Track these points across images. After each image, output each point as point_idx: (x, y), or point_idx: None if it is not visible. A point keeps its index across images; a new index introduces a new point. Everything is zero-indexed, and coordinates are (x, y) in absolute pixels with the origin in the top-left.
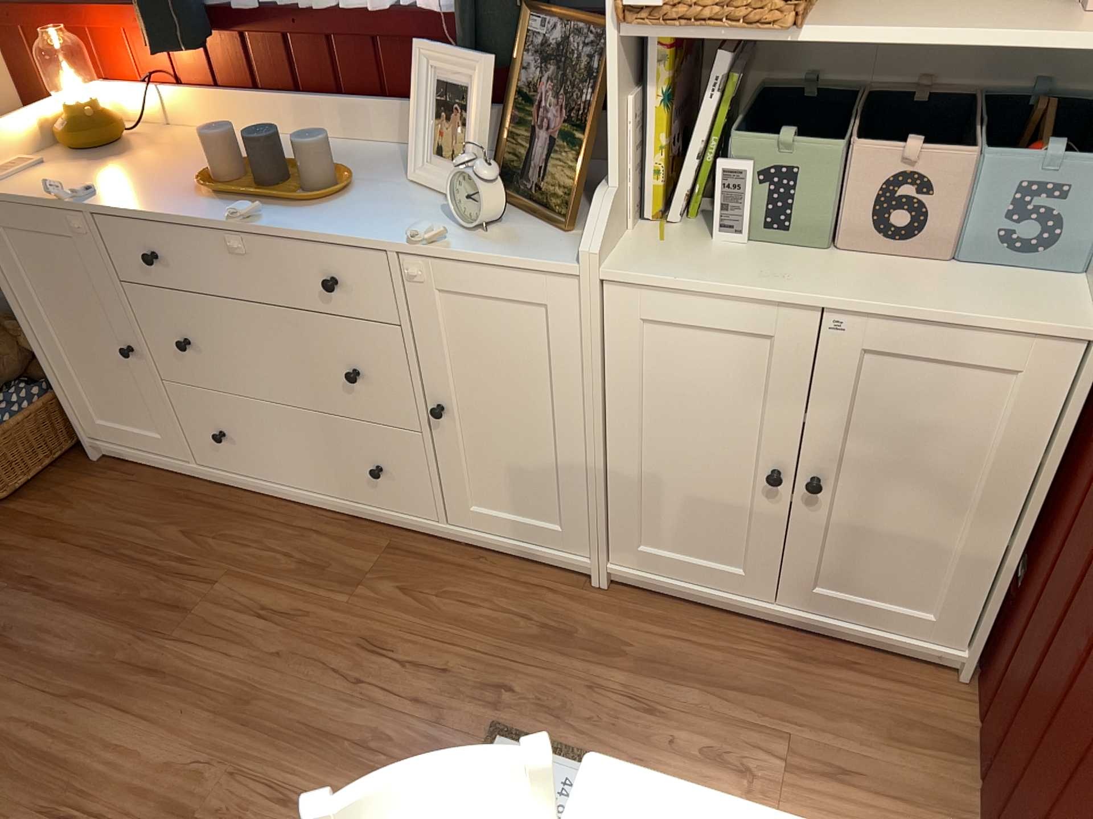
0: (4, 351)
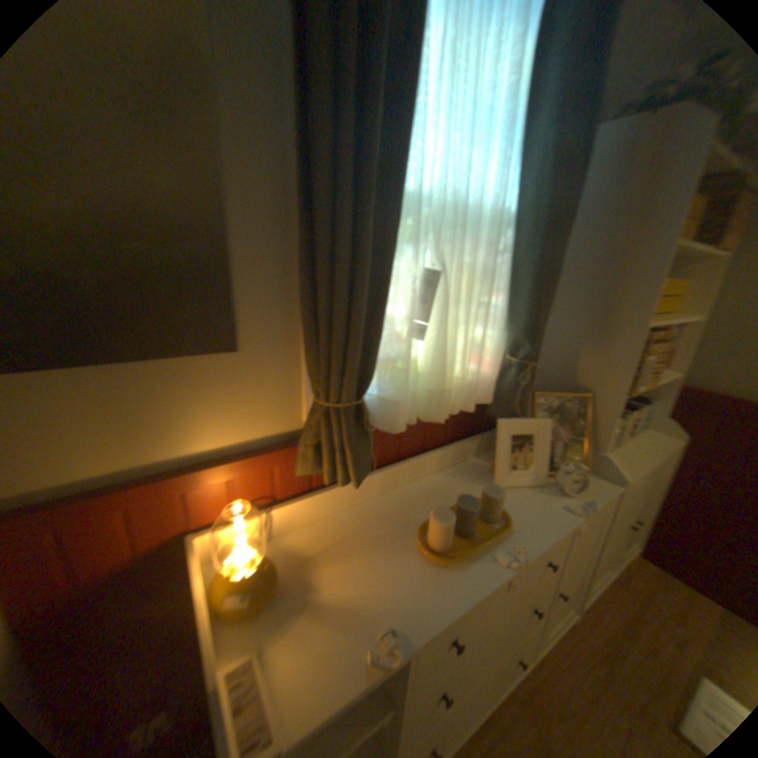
0: None
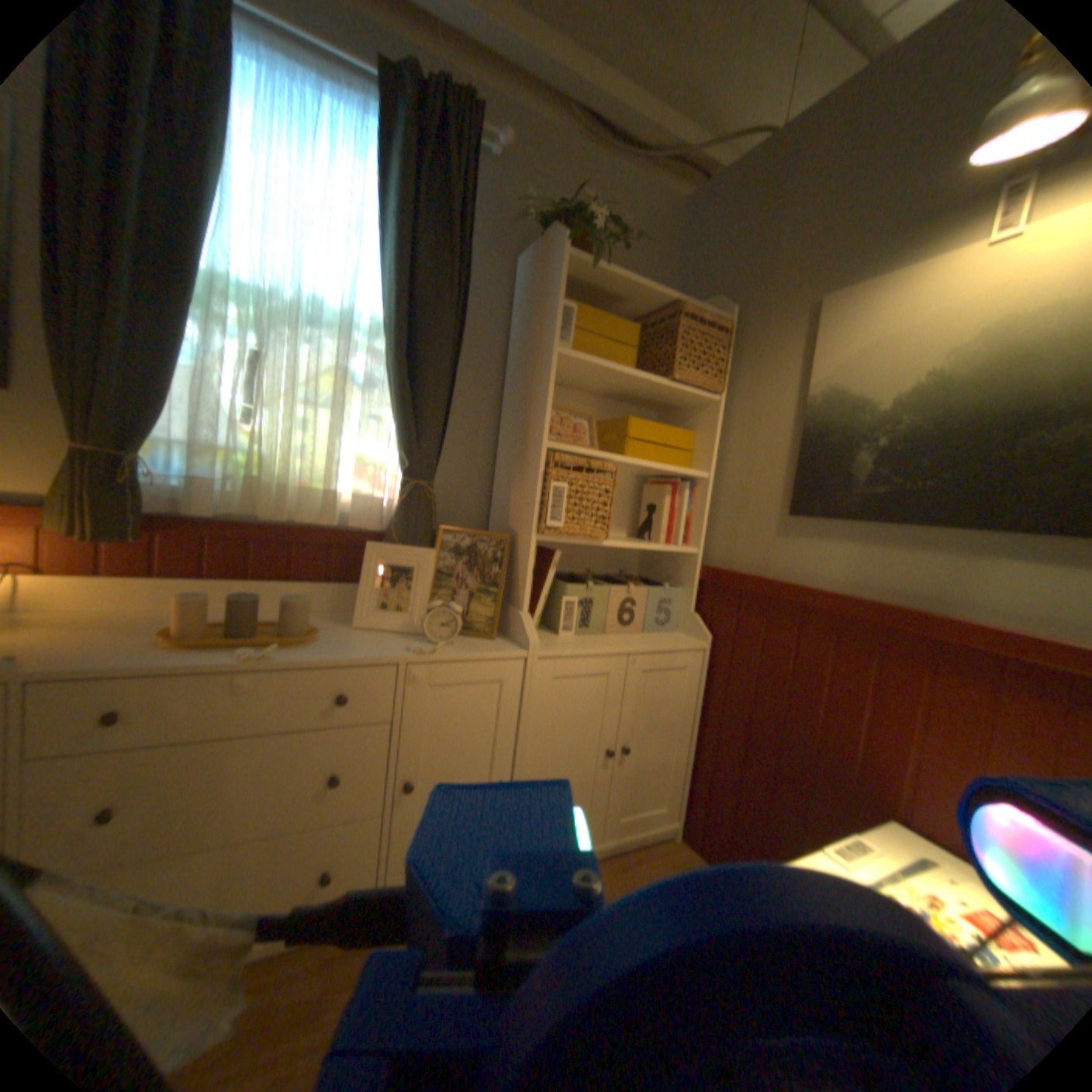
0: None
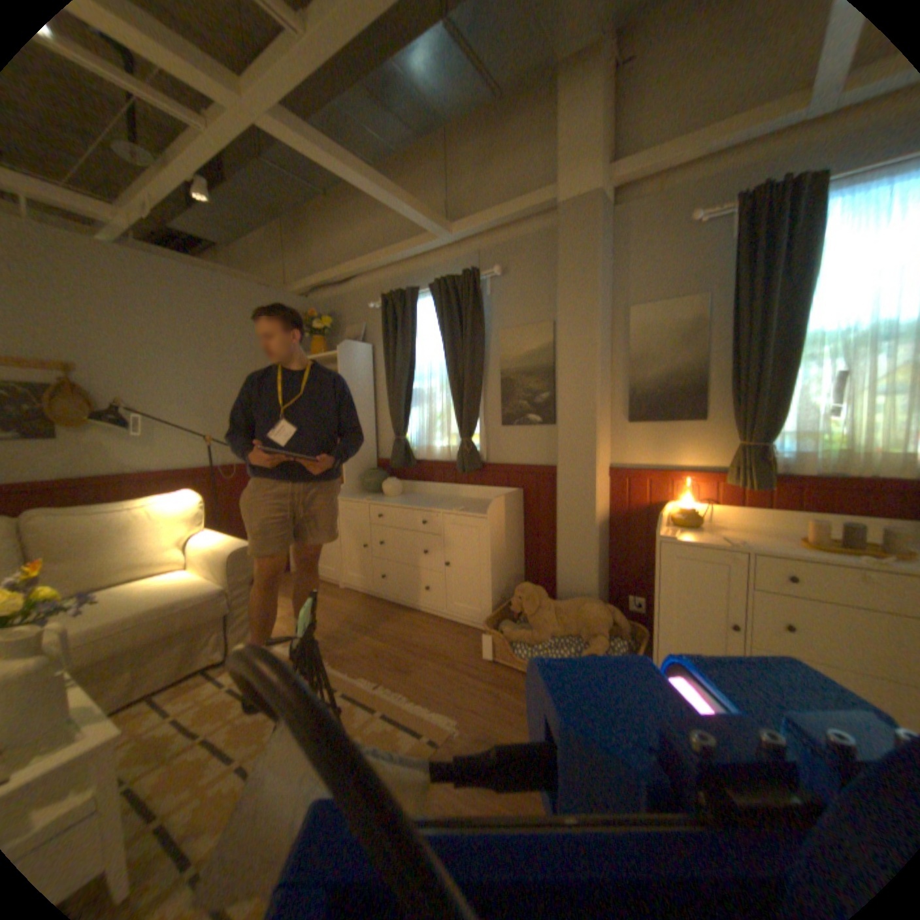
0: (604, 617)
